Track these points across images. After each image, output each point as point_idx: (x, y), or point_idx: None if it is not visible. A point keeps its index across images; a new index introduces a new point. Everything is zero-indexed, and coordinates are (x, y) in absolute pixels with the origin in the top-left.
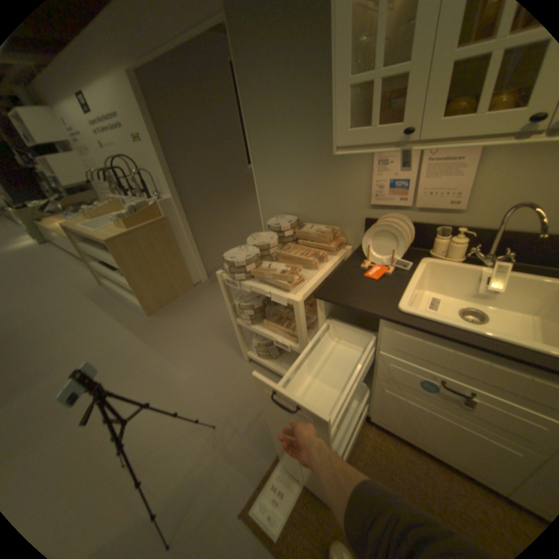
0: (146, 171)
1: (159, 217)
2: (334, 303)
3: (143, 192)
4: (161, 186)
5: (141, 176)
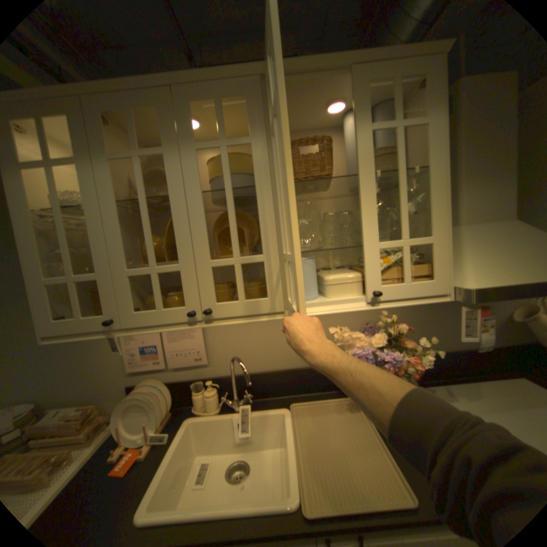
0: None
1: None
2: None
3: None
4: None
5: None
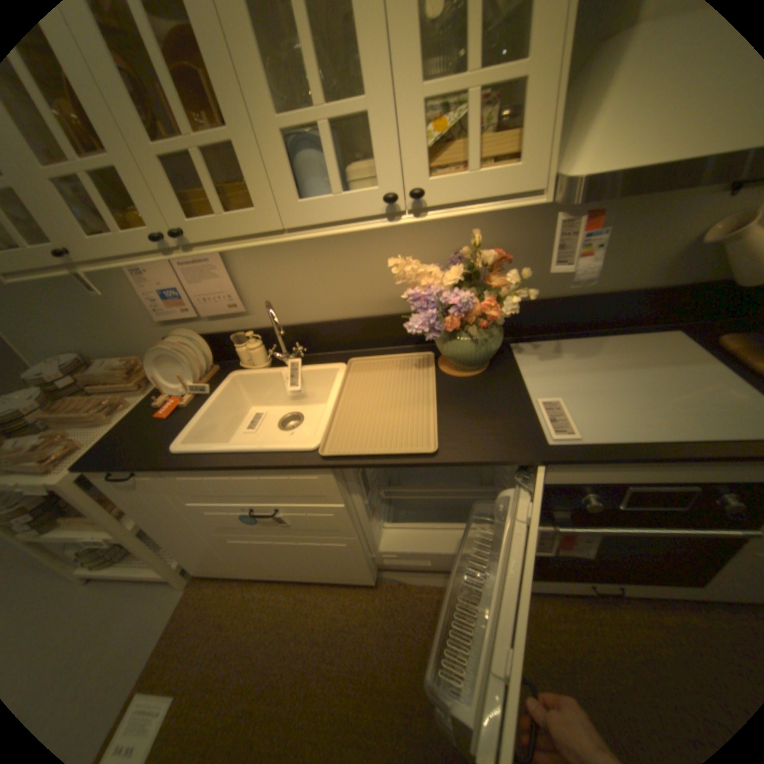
0: None
1: None
2: (94, 471)
3: None
4: None
5: None
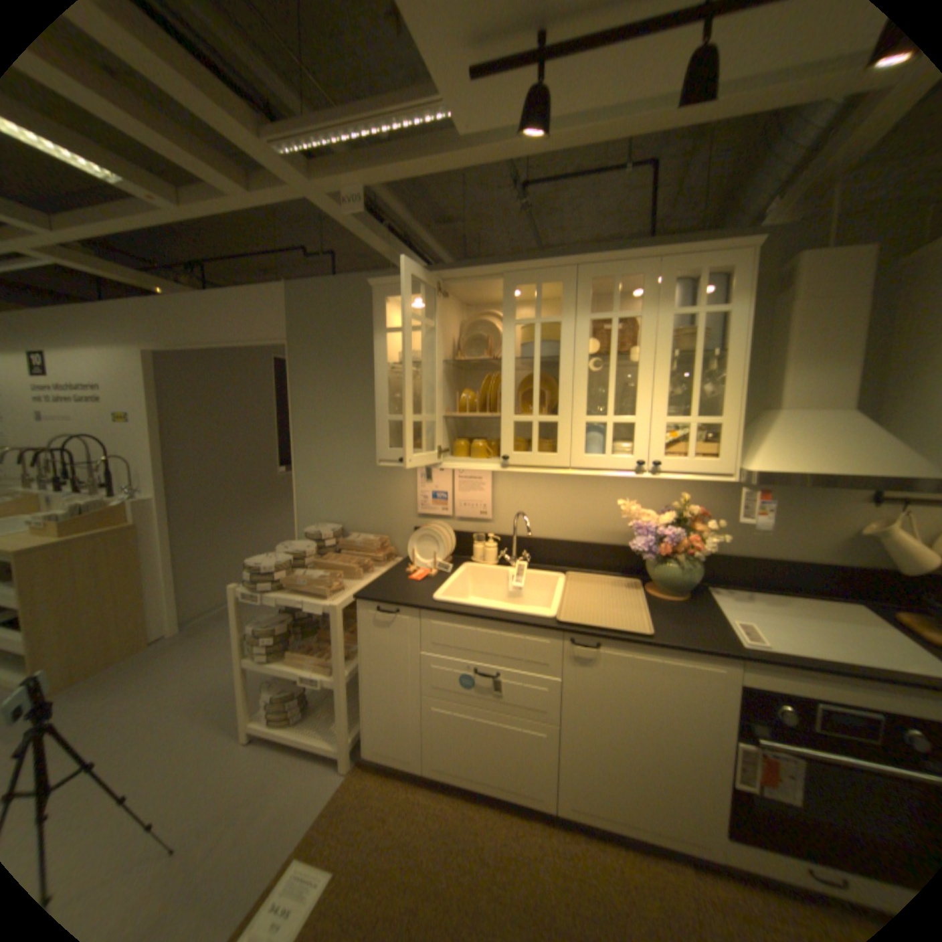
0: (116, 460)
1: (120, 525)
2: (373, 601)
3: (96, 488)
4: (138, 481)
5: (102, 466)
